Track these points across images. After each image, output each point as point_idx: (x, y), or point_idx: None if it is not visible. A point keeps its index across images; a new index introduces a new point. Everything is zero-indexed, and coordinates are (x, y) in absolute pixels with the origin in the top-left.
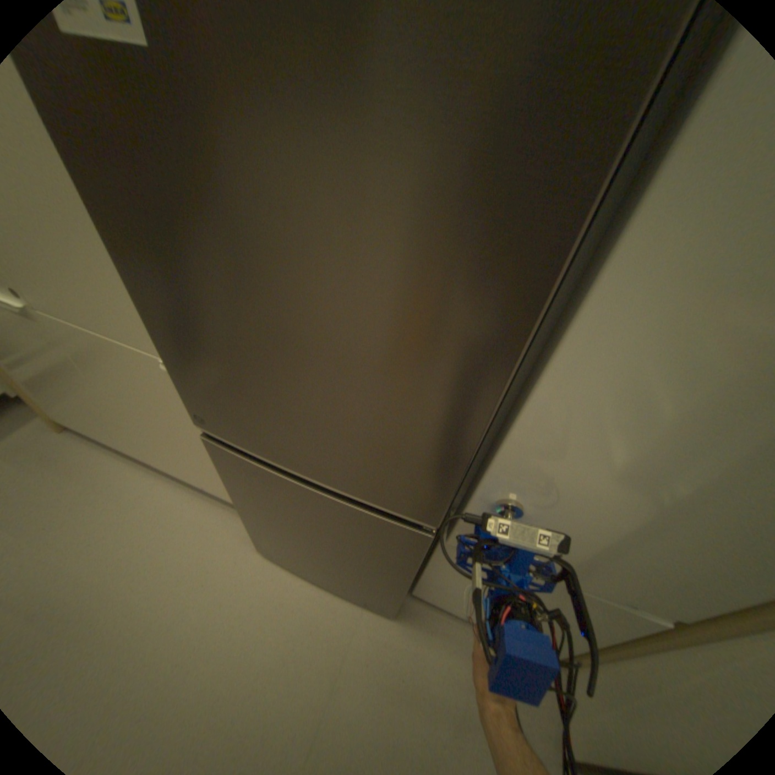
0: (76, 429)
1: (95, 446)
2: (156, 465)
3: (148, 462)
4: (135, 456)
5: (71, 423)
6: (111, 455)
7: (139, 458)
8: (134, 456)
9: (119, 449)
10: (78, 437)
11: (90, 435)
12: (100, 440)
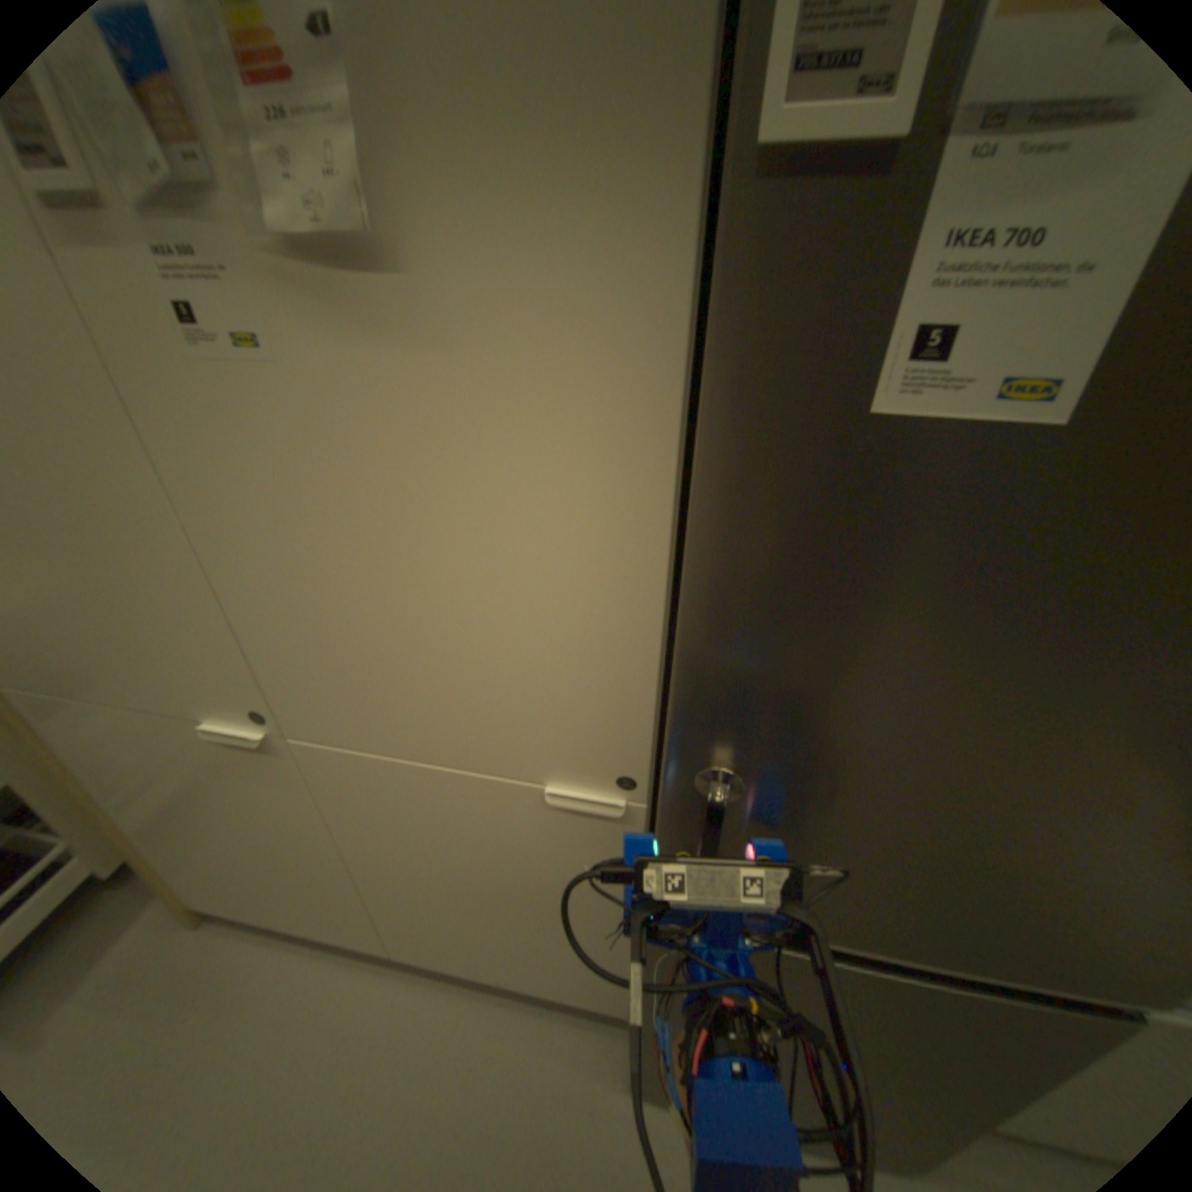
0: (237, 917)
1: (265, 942)
2: (401, 959)
3: (385, 955)
4: (357, 948)
5: (231, 909)
6: (300, 954)
7: (367, 951)
8: (340, 945)
9: (326, 940)
10: (230, 931)
11: (266, 925)
12: (287, 930)
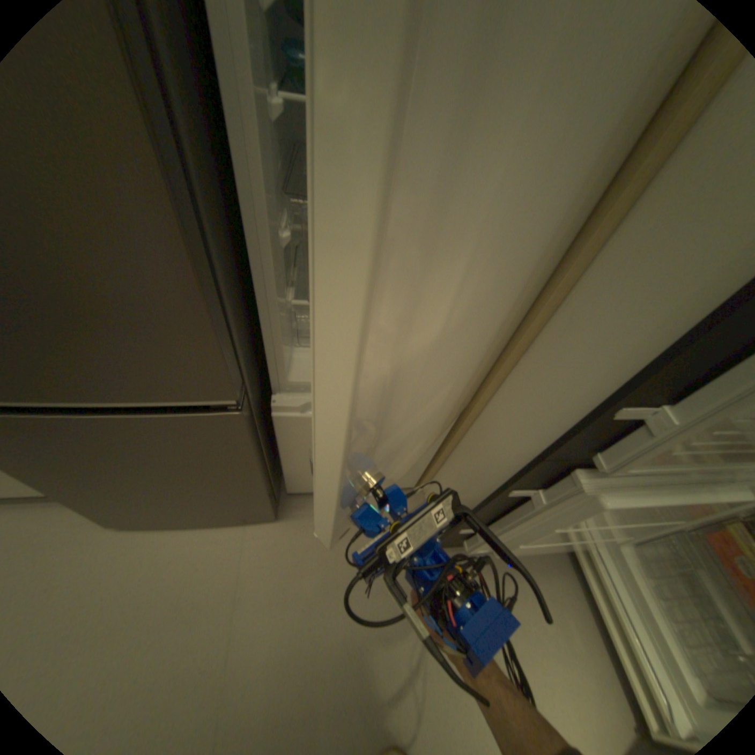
0: None
1: None
2: None
3: None
4: None
5: None
6: None
7: None
8: None
9: None
10: None
11: None
12: None
